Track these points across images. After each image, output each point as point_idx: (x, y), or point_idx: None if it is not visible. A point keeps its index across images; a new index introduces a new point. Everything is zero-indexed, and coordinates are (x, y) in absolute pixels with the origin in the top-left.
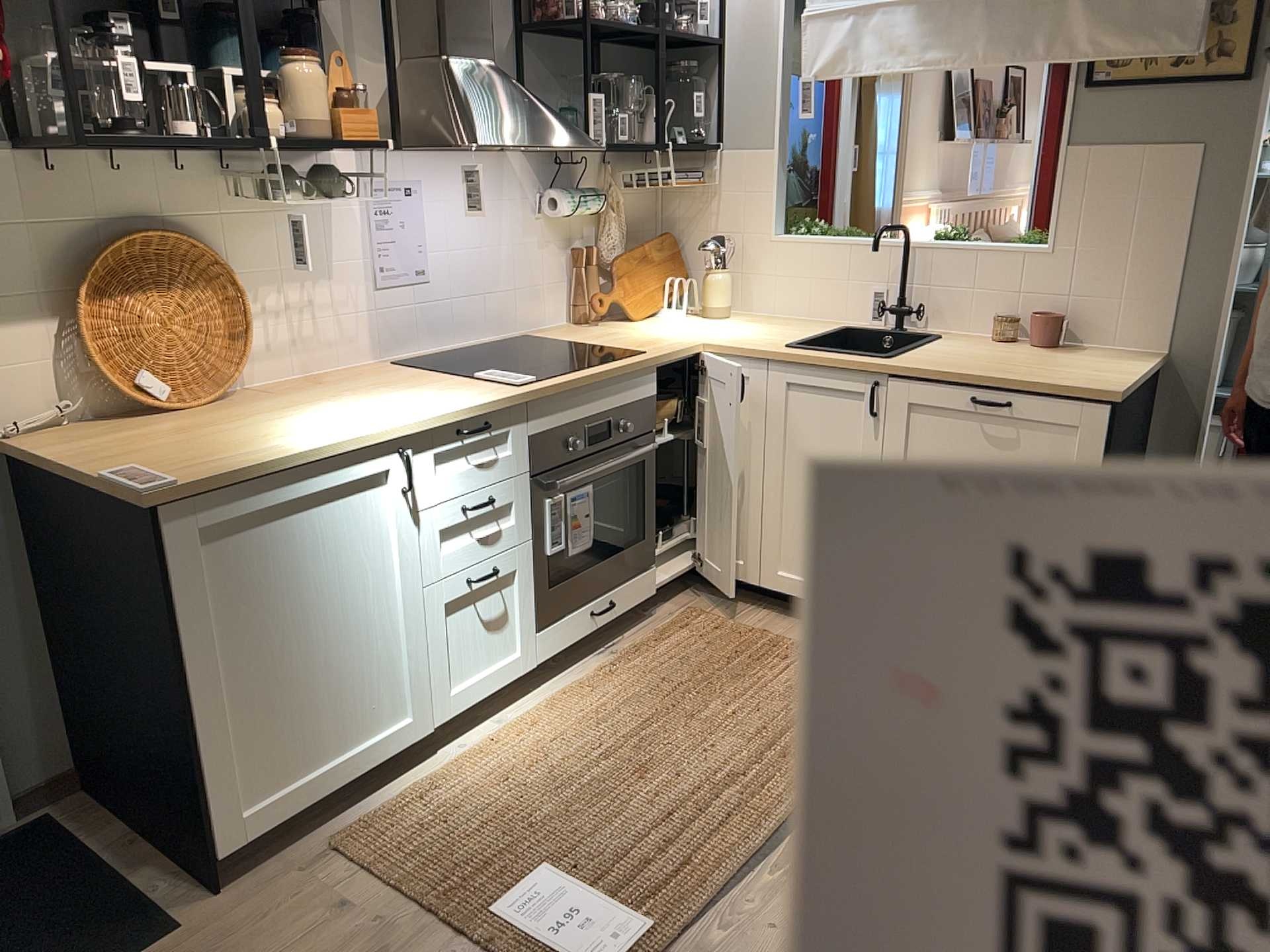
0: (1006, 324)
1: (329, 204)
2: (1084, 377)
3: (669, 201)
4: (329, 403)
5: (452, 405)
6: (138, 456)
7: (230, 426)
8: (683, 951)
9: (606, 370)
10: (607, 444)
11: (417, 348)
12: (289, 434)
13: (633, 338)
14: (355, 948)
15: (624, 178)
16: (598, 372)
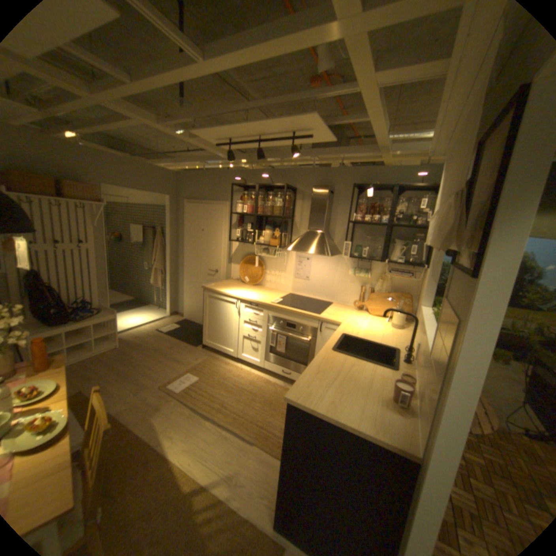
0: (409, 383)
1: (287, 257)
2: (313, 393)
3: (422, 283)
4: (254, 291)
5: (252, 298)
6: (221, 284)
7: (238, 287)
8: (170, 398)
9: (293, 310)
10: (294, 330)
11: (302, 293)
12: (232, 290)
13: (339, 314)
14: (186, 362)
15: (388, 270)
16: (290, 309)
